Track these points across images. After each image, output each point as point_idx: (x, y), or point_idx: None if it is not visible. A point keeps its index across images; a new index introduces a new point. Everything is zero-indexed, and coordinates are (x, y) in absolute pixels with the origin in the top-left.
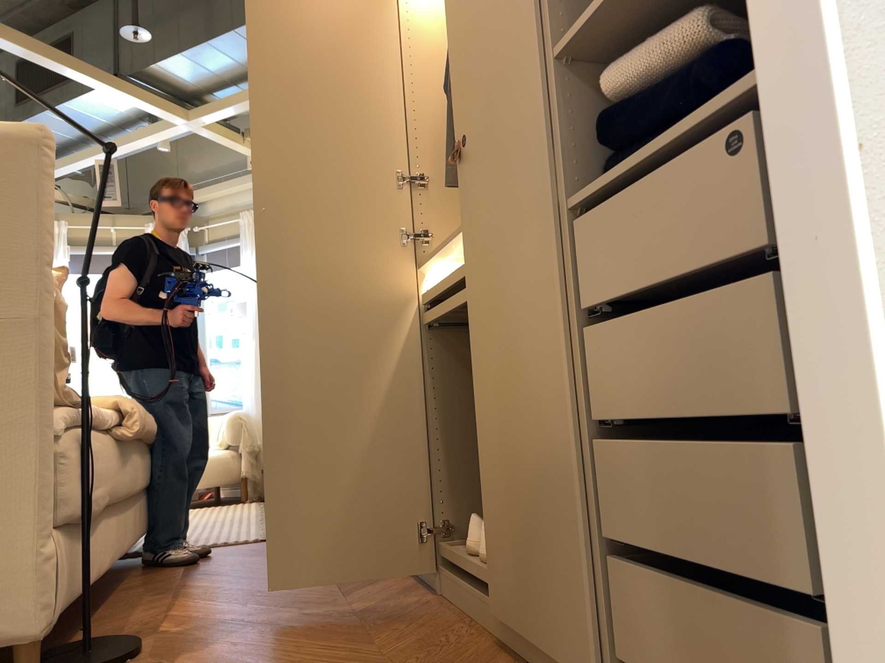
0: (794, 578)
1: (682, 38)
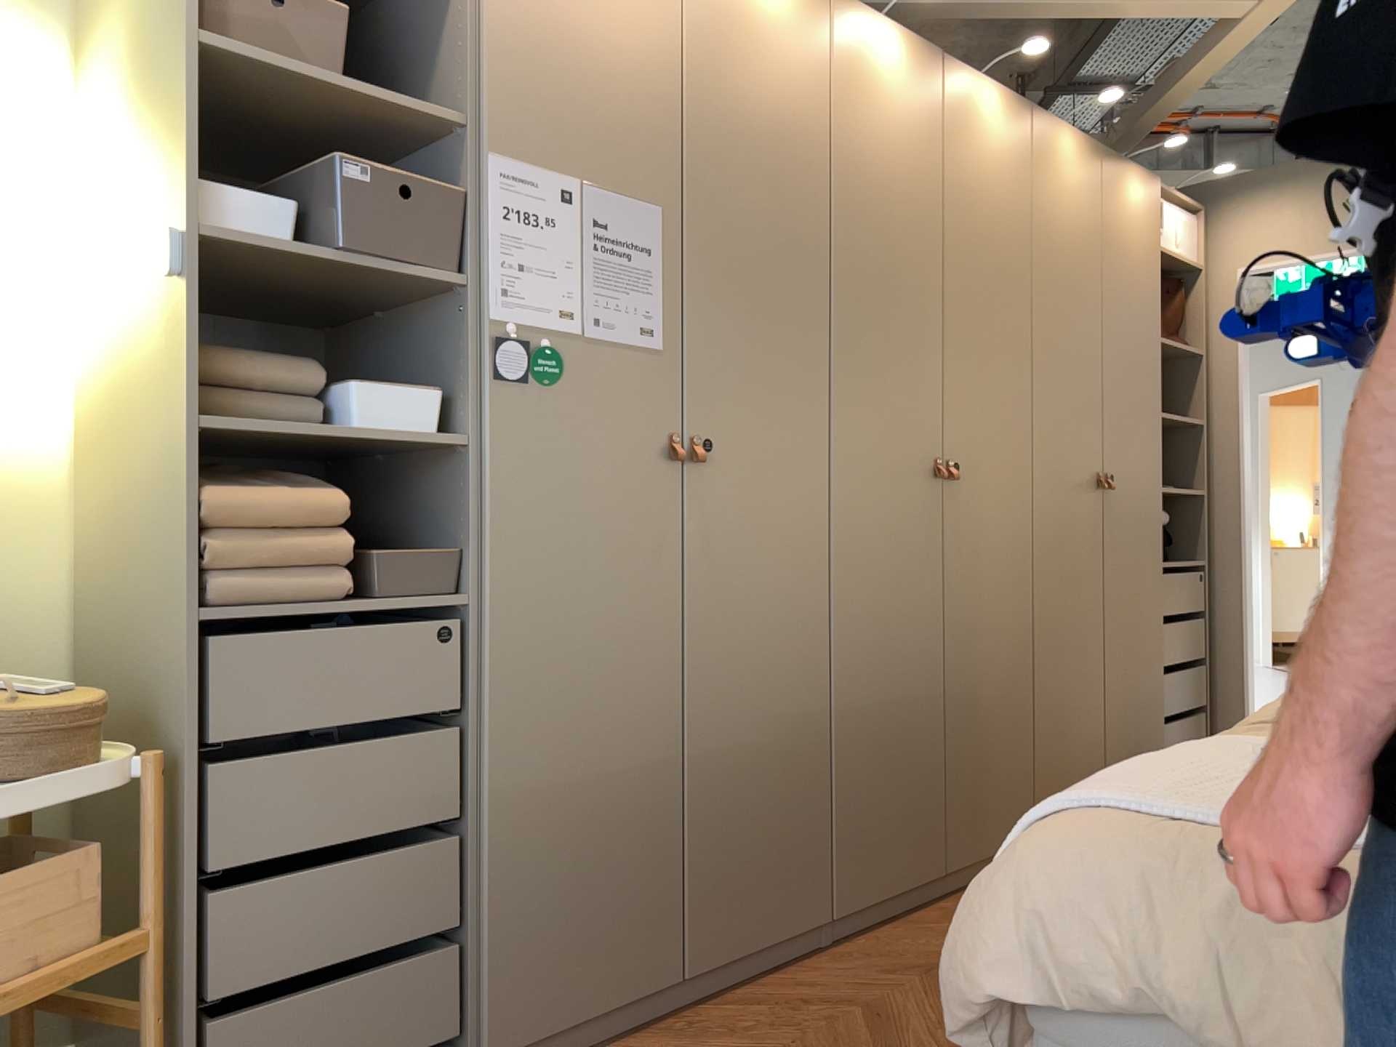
0: (1199, 700)
1: (1166, 515)
